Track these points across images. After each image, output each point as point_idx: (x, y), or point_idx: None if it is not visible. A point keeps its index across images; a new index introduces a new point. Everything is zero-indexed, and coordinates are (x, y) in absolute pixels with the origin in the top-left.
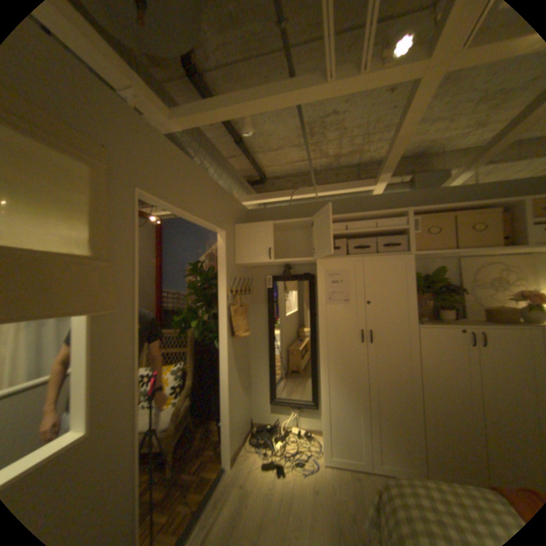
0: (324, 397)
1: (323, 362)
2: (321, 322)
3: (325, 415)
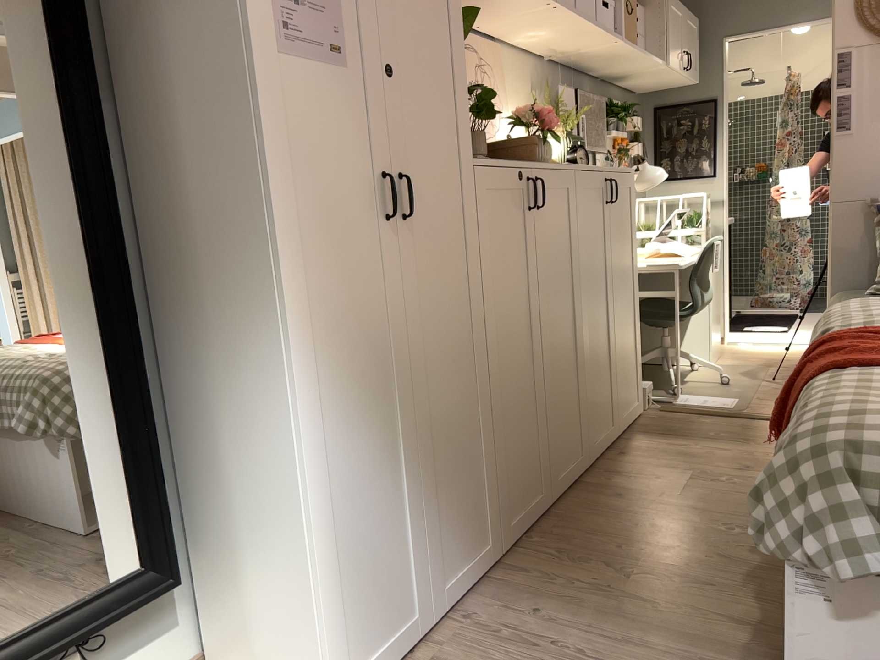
0: (306, 467)
1: (288, 319)
2: (266, 131)
3: (315, 537)
